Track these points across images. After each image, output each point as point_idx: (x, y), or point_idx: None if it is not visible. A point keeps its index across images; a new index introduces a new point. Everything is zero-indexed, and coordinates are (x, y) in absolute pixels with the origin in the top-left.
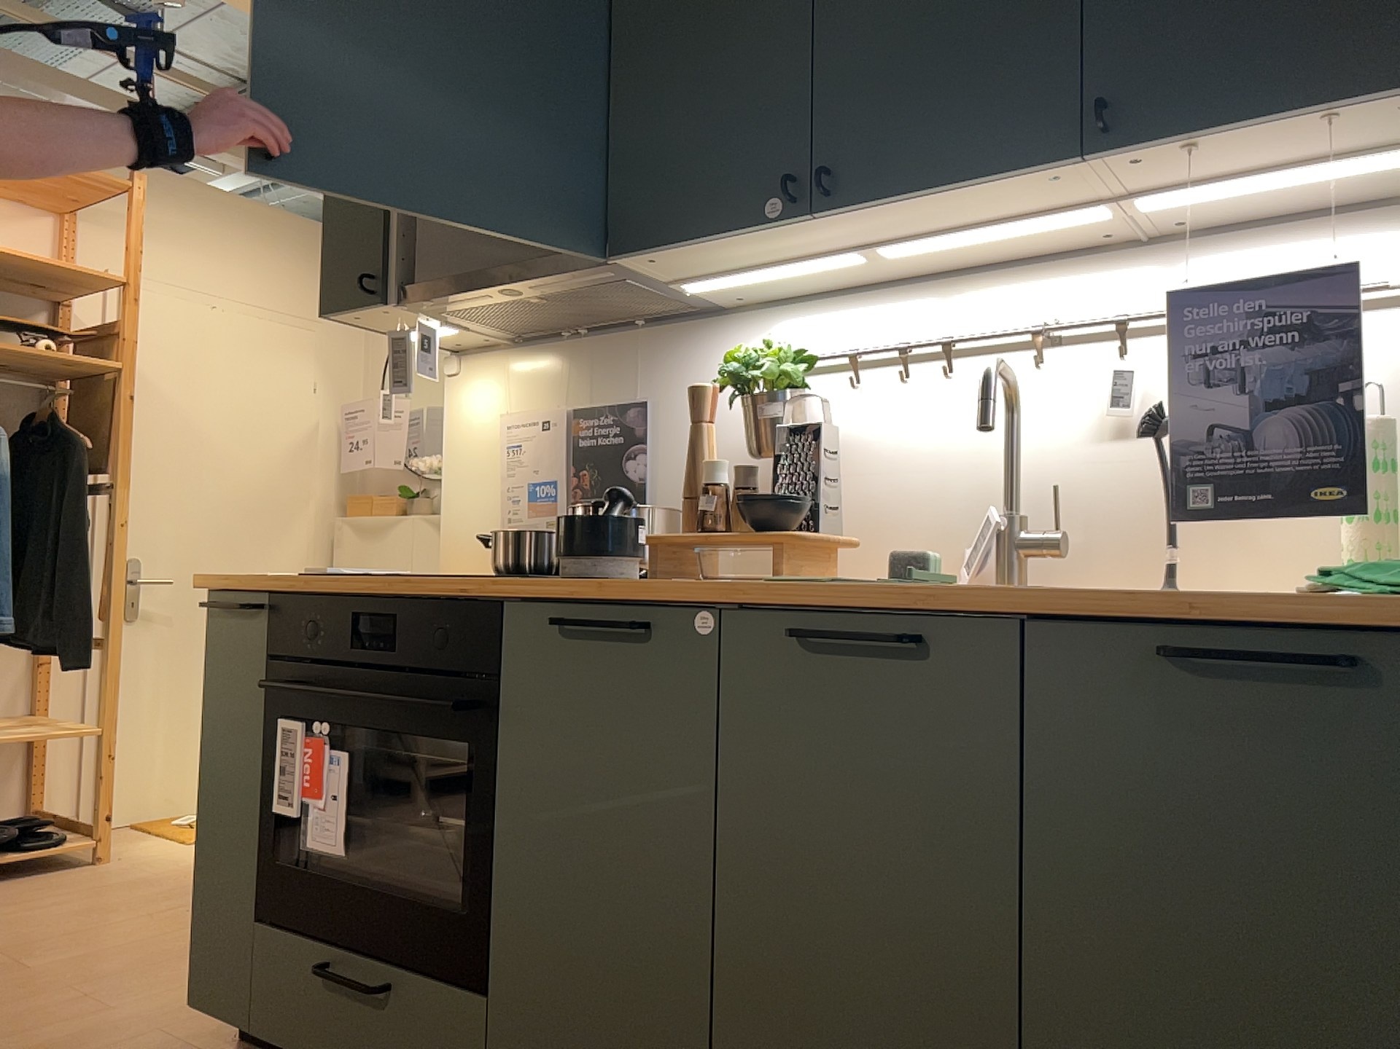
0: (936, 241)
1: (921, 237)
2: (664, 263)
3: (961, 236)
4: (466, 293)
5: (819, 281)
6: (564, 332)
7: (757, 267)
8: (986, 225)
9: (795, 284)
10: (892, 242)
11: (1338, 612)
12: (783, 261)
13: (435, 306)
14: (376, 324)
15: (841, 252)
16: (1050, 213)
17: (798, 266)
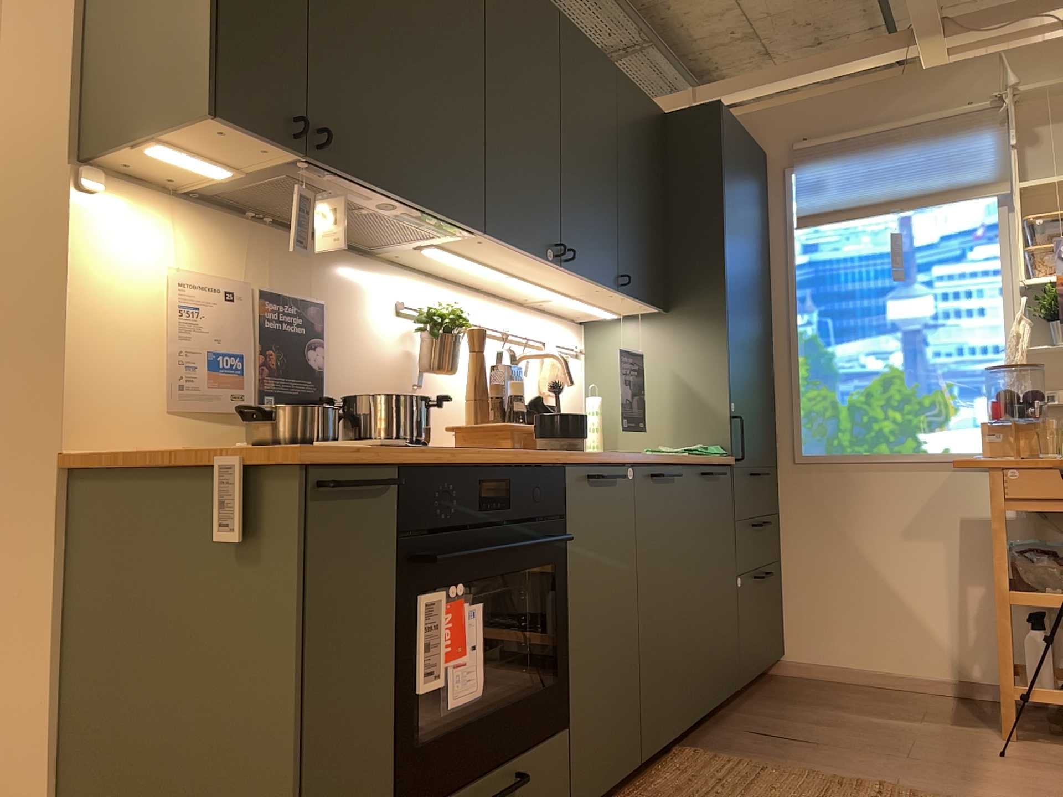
0: (530, 284)
1: (532, 280)
2: (473, 242)
3: (539, 286)
4: (374, 191)
5: (439, 266)
6: (255, 213)
7: (476, 259)
8: (549, 287)
9: (429, 263)
10: (523, 277)
11: (715, 460)
12: (486, 263)
13: (322, 178)
14: (199, 138)
15: (507, 271)
16: (563, 292)
17: (484, 267)
